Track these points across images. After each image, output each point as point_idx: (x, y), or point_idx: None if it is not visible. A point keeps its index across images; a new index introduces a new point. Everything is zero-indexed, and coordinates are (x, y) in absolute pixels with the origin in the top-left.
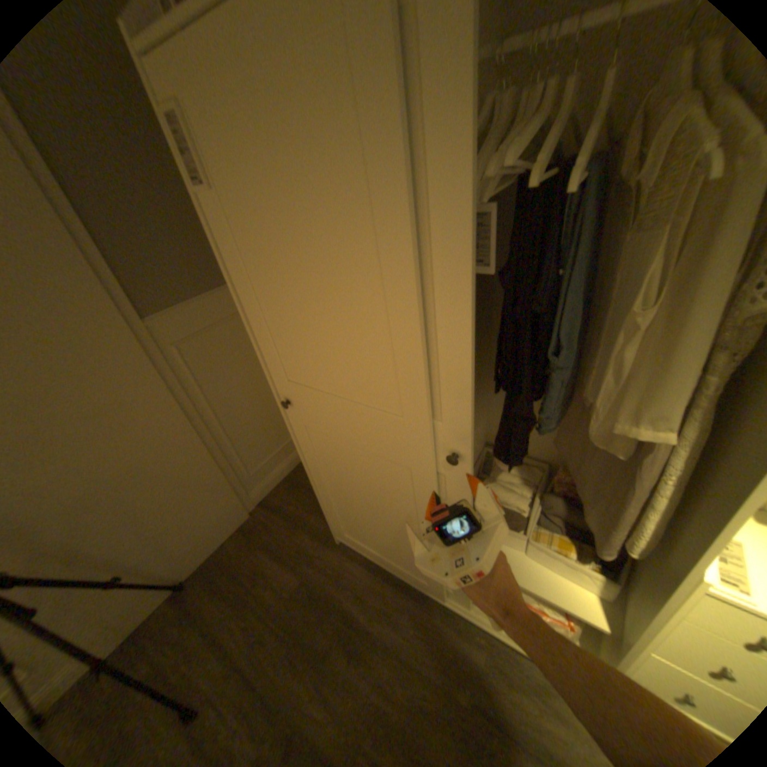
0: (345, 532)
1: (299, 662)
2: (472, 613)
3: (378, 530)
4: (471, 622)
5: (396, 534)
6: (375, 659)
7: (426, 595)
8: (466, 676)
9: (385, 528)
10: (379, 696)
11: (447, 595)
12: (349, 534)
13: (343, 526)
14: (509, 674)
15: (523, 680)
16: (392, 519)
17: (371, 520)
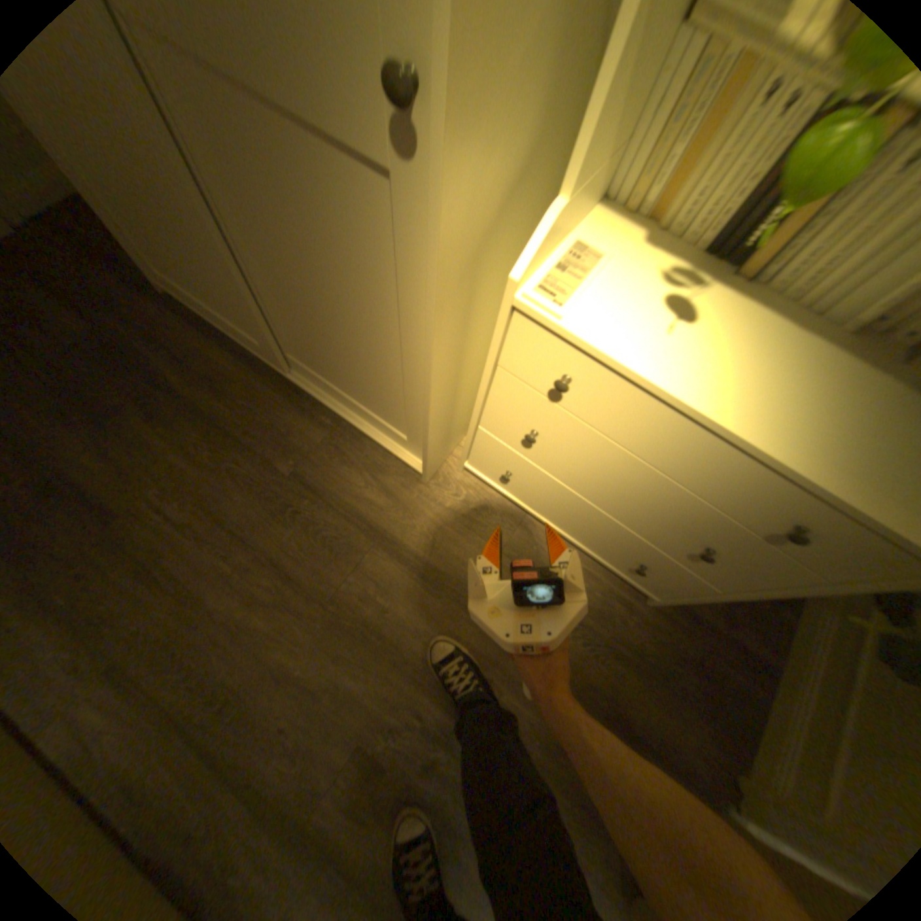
0: (151, 265)
1: (79, 415)
2: (318, 387)
3: (167, 245)
4: (323, 401)
5: (183, 246)
6: (186, 423)
7: (268, 365)
8: (296, 449)
9: (167, 235)
10: (181, 456)
11: (287, 362)
12: (158, 269)
13: (141, 251)
14: (348, 452)
15: (362, 457)
16: (158, 206)
17: (148, 222)
